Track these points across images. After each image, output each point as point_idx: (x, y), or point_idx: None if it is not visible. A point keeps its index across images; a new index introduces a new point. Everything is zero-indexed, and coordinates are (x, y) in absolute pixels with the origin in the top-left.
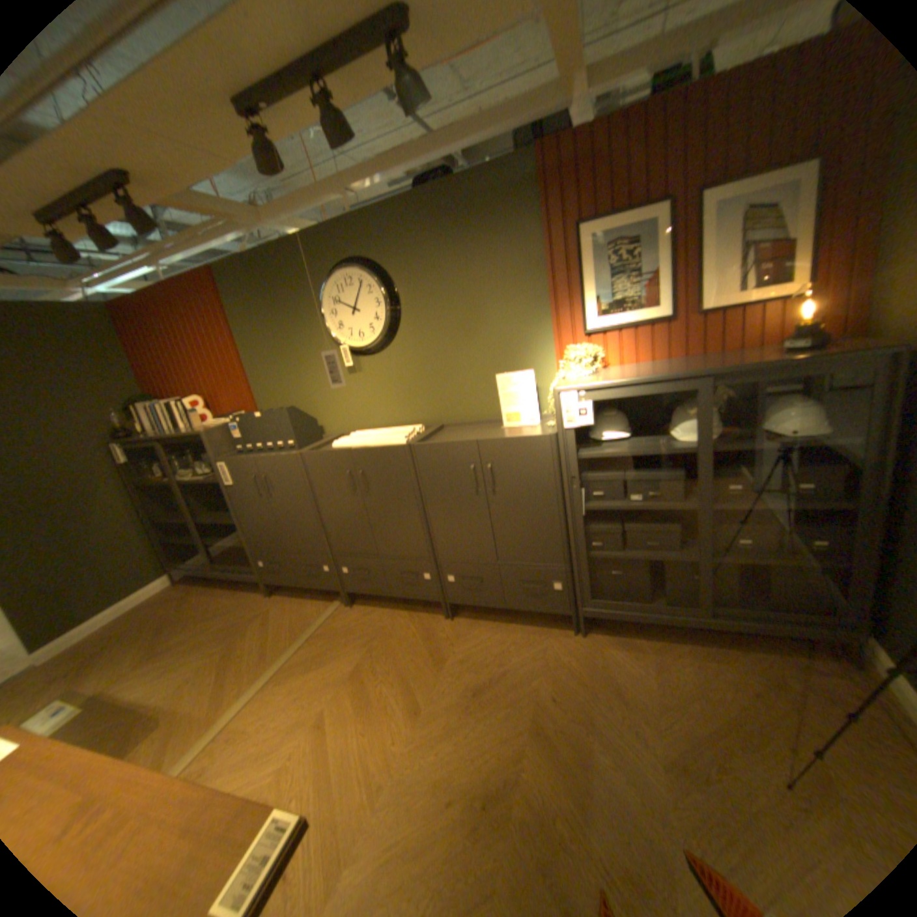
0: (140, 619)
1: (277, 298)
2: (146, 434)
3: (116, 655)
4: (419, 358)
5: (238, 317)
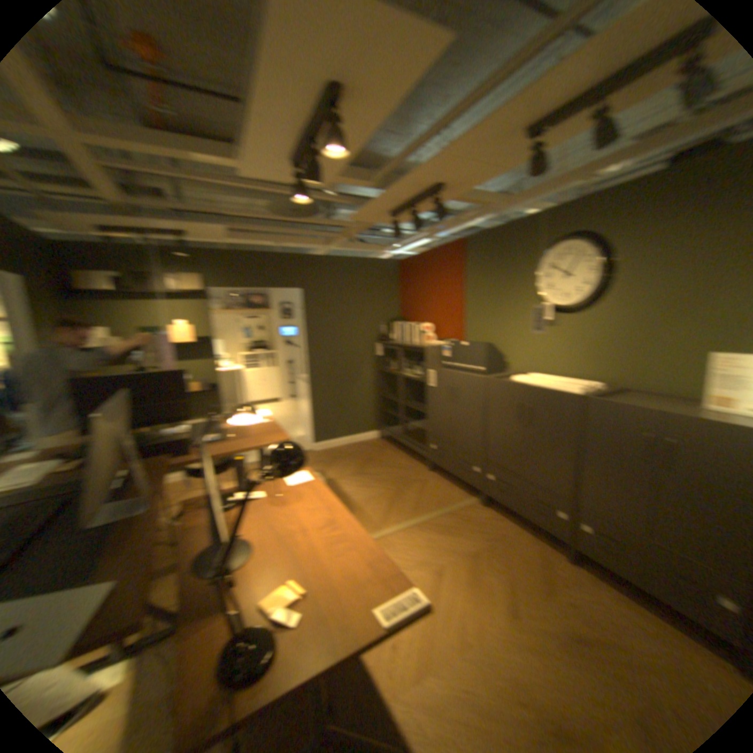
0: (362, 450)
1: (507, 262)
2: (397, 342)
3: (347, 464)
4: (621, 322)
5: (474, 274)
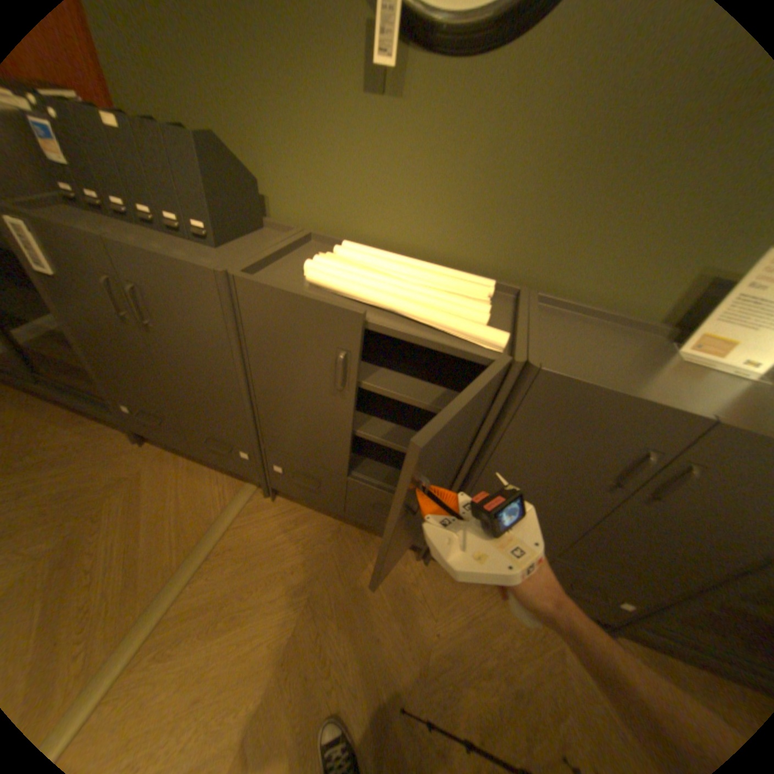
0: None
1: None
2: None
3: None
4: (573, 114)
5: None
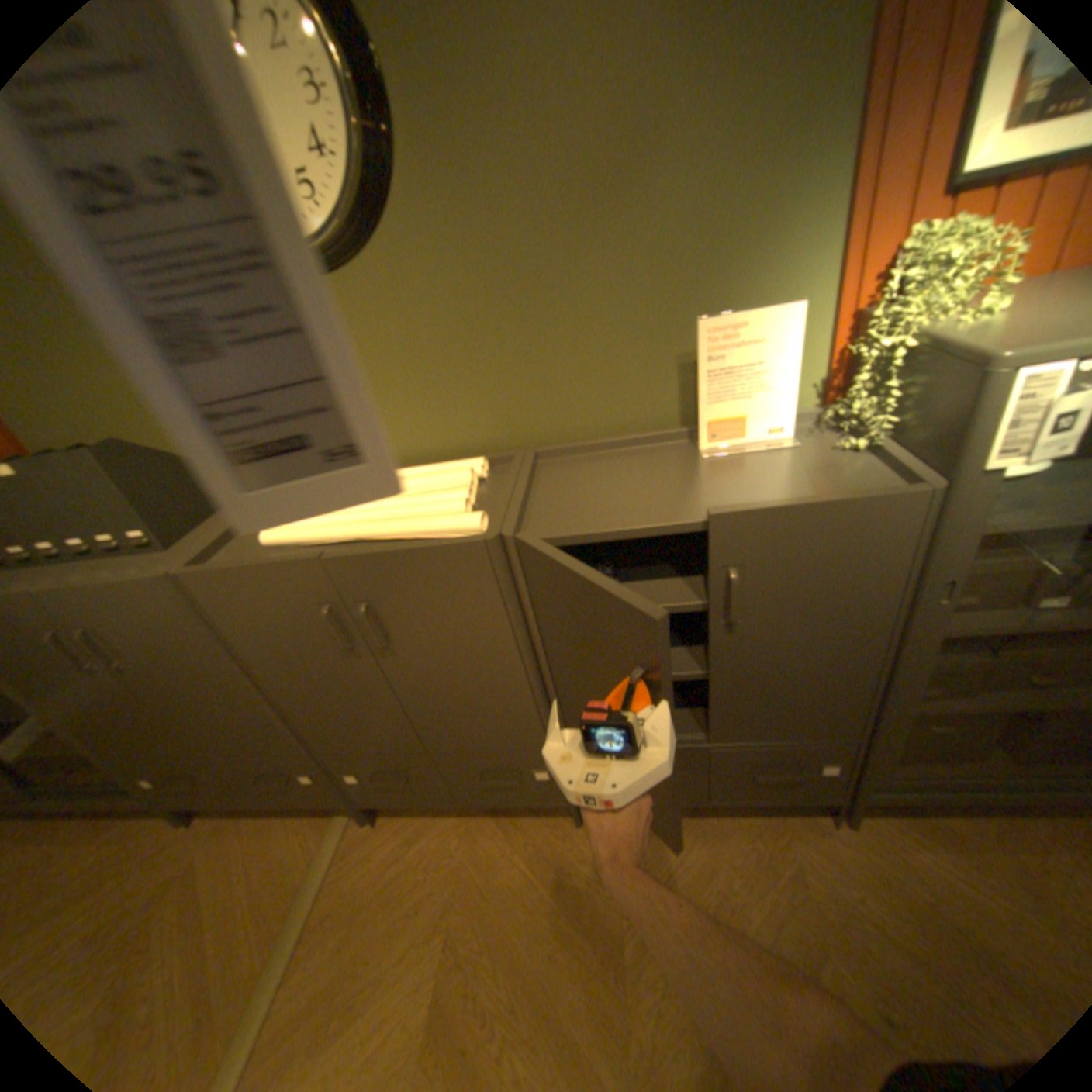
0: None
1: None
2: None
3: None
4: (459, 279)
5: None
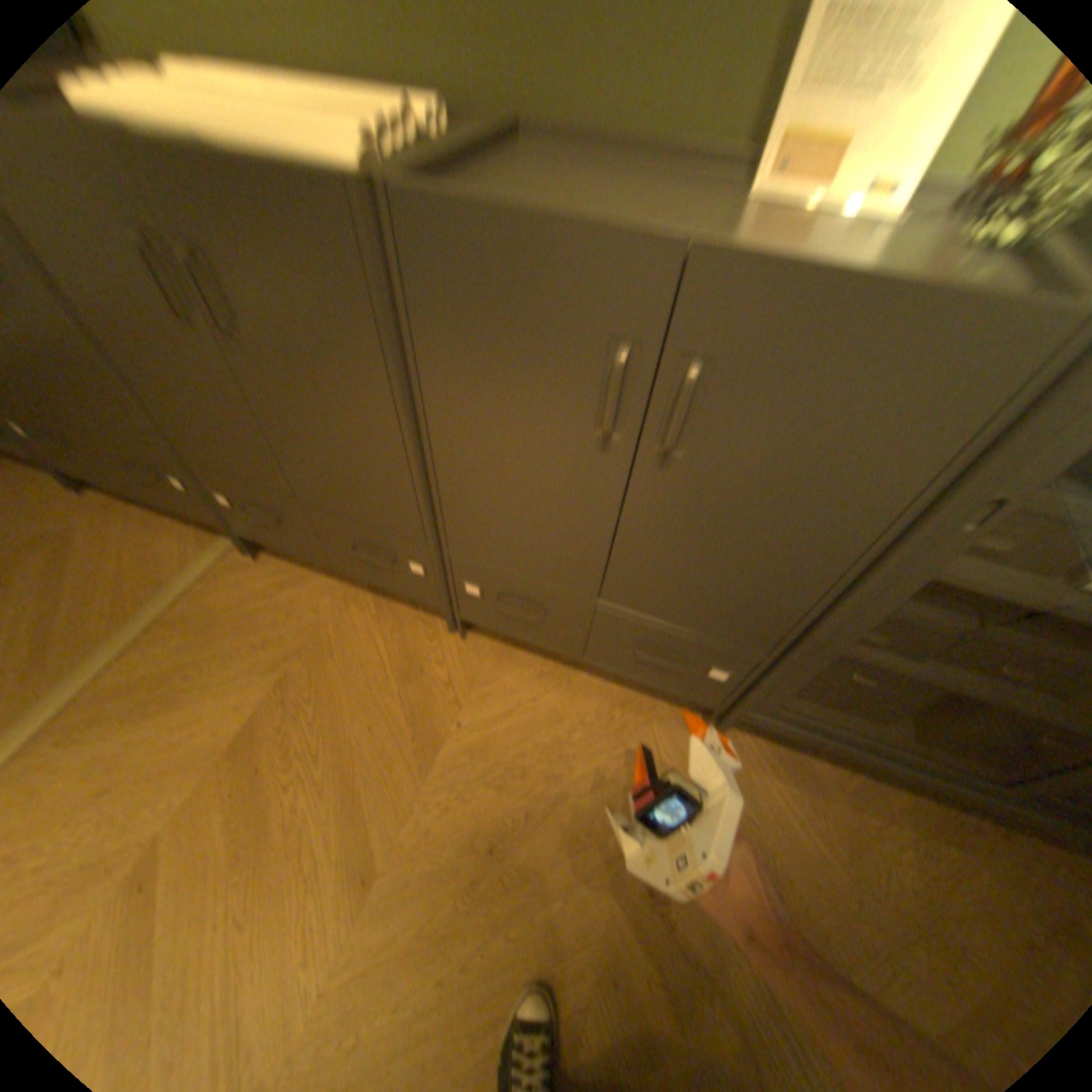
0: None
1: None
2: None
3: None
4: None
5: None
